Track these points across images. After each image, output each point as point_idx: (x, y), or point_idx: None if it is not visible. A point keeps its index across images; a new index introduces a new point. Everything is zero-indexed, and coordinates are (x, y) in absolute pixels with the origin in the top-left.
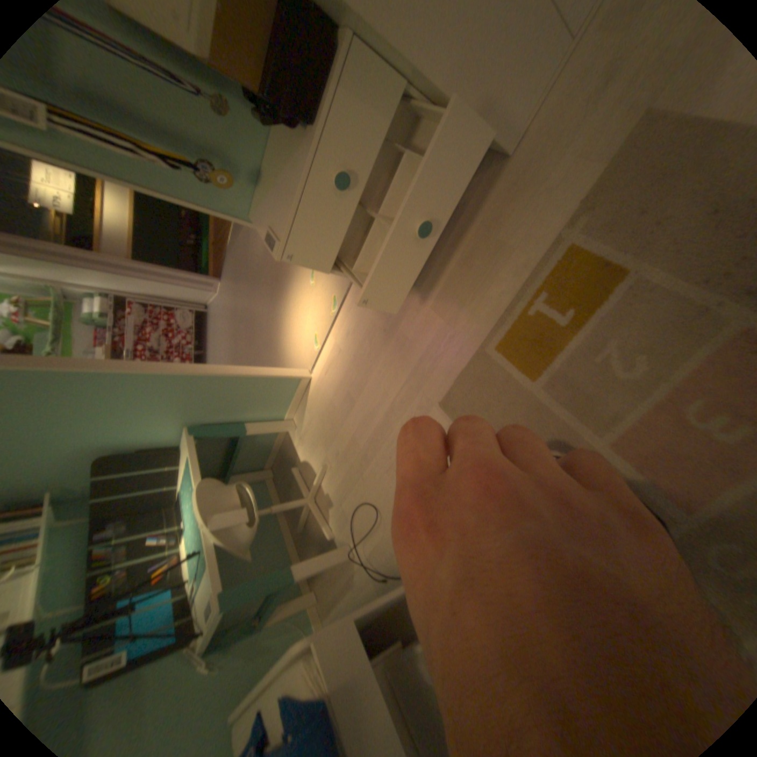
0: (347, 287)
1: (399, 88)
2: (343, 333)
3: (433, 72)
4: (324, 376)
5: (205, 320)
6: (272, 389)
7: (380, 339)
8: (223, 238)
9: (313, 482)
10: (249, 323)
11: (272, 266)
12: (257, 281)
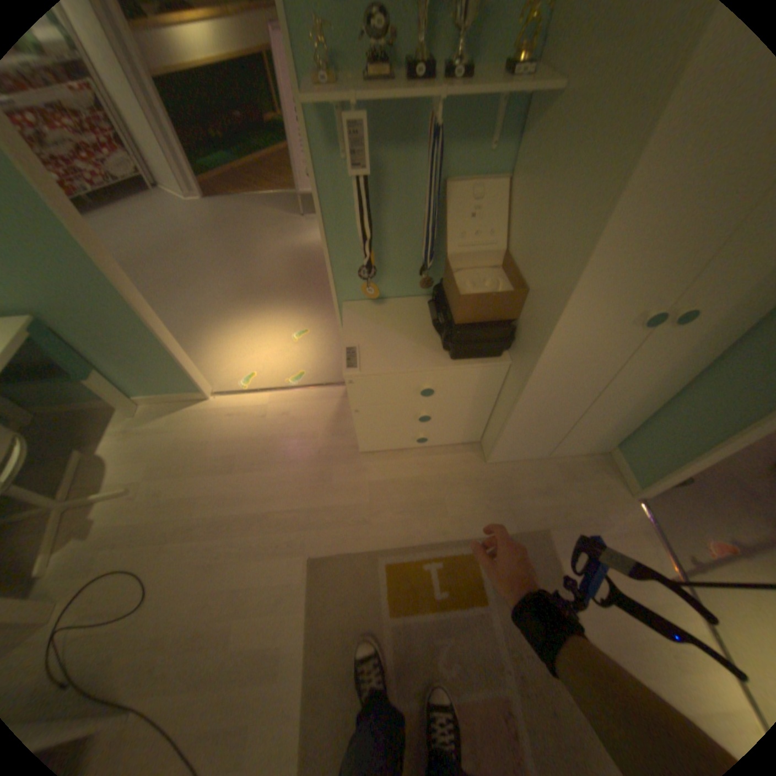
0: (318, 383)
1: (491, 393)
2: (280, 411)
3: (512, 418)
4: (222, 418)
5: (135, 195)
6: (163, 376)
7: (307, 456)
8: (246, 186)
9: (90, 498)
10: (188, 273)
11: (270, 276)
12: (241, 263)
